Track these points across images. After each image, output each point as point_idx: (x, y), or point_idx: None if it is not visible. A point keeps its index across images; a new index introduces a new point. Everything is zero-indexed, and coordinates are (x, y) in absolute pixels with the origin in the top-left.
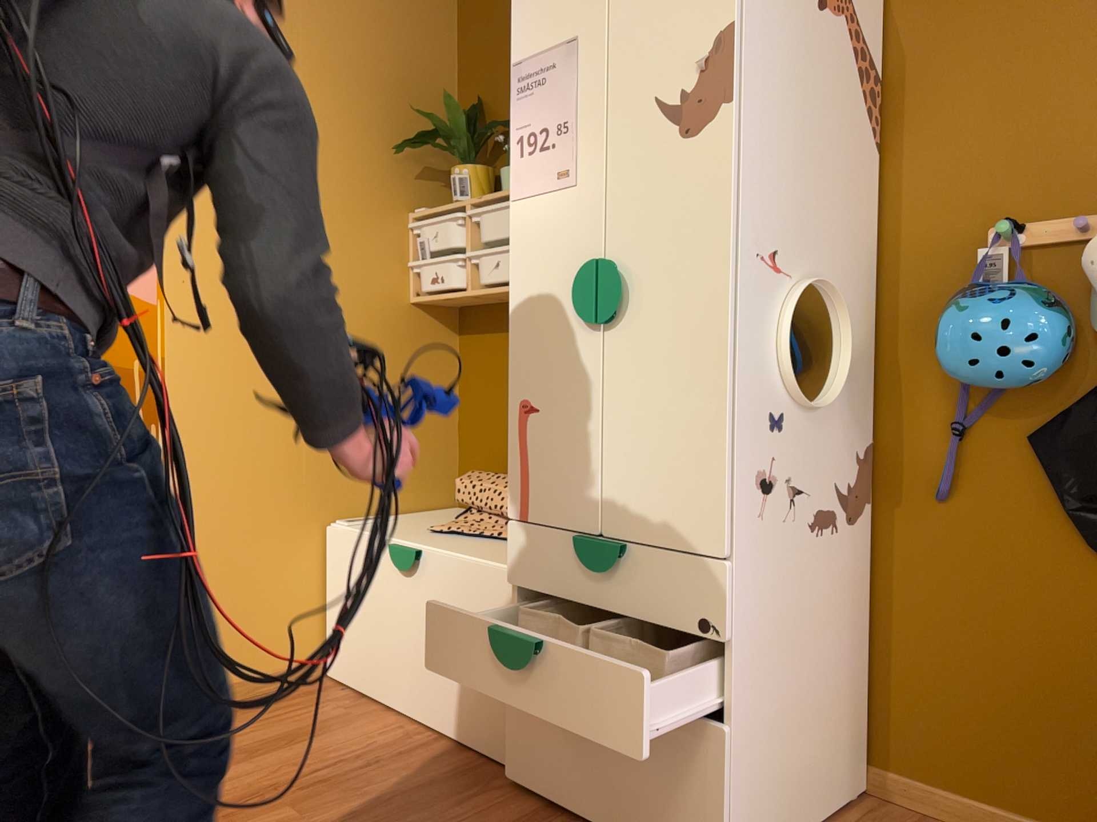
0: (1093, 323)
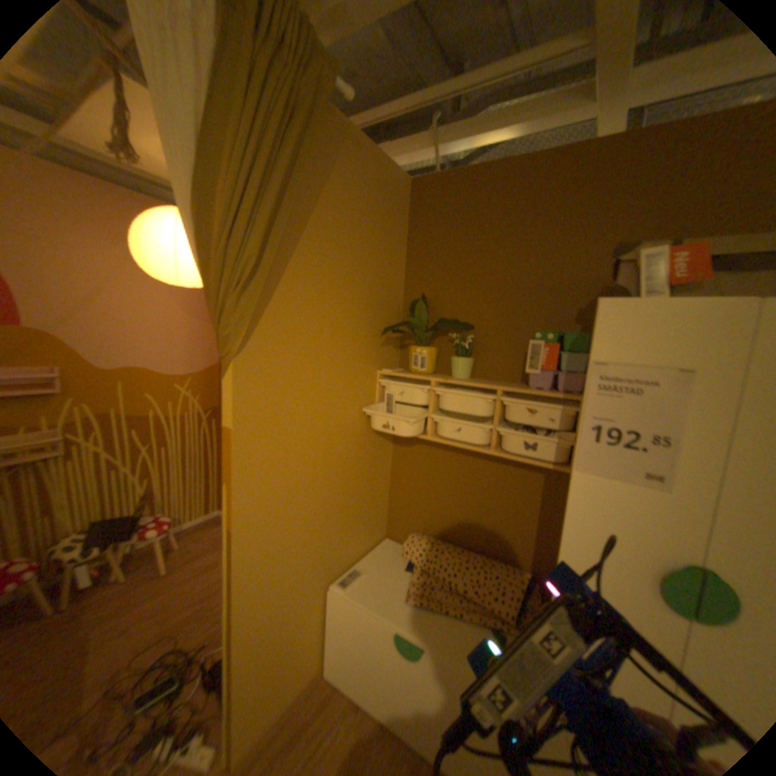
0: None
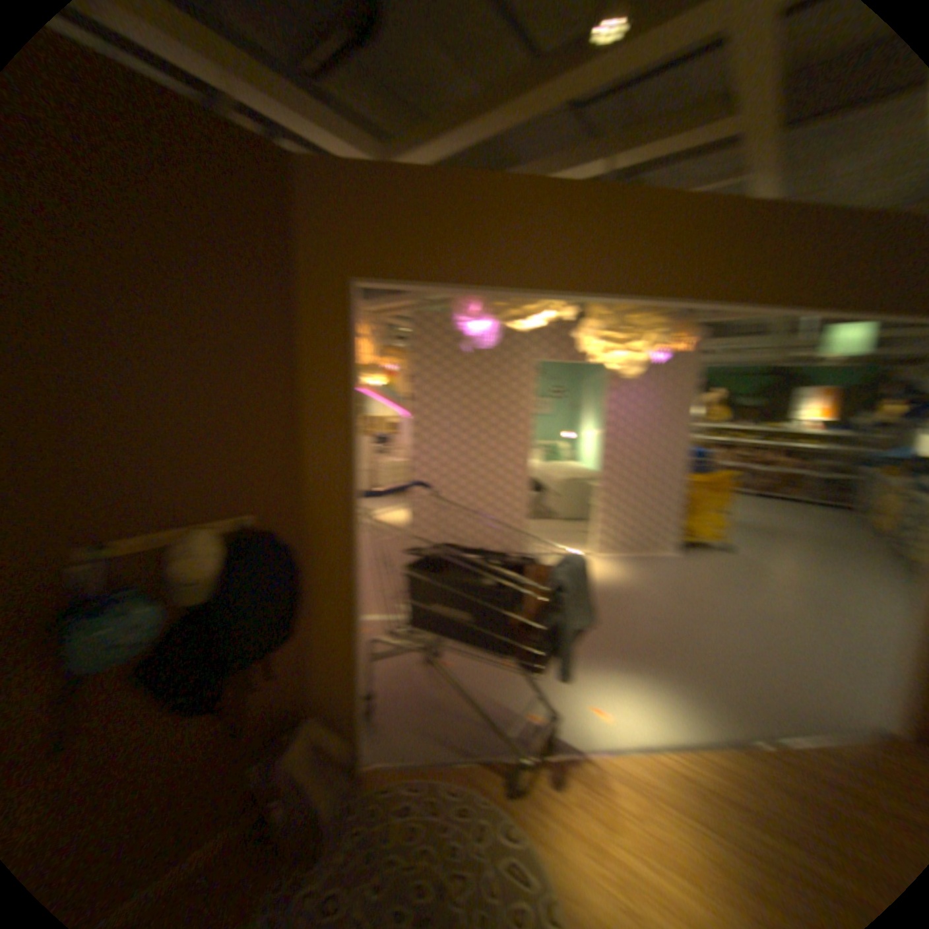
0: (163, 605)
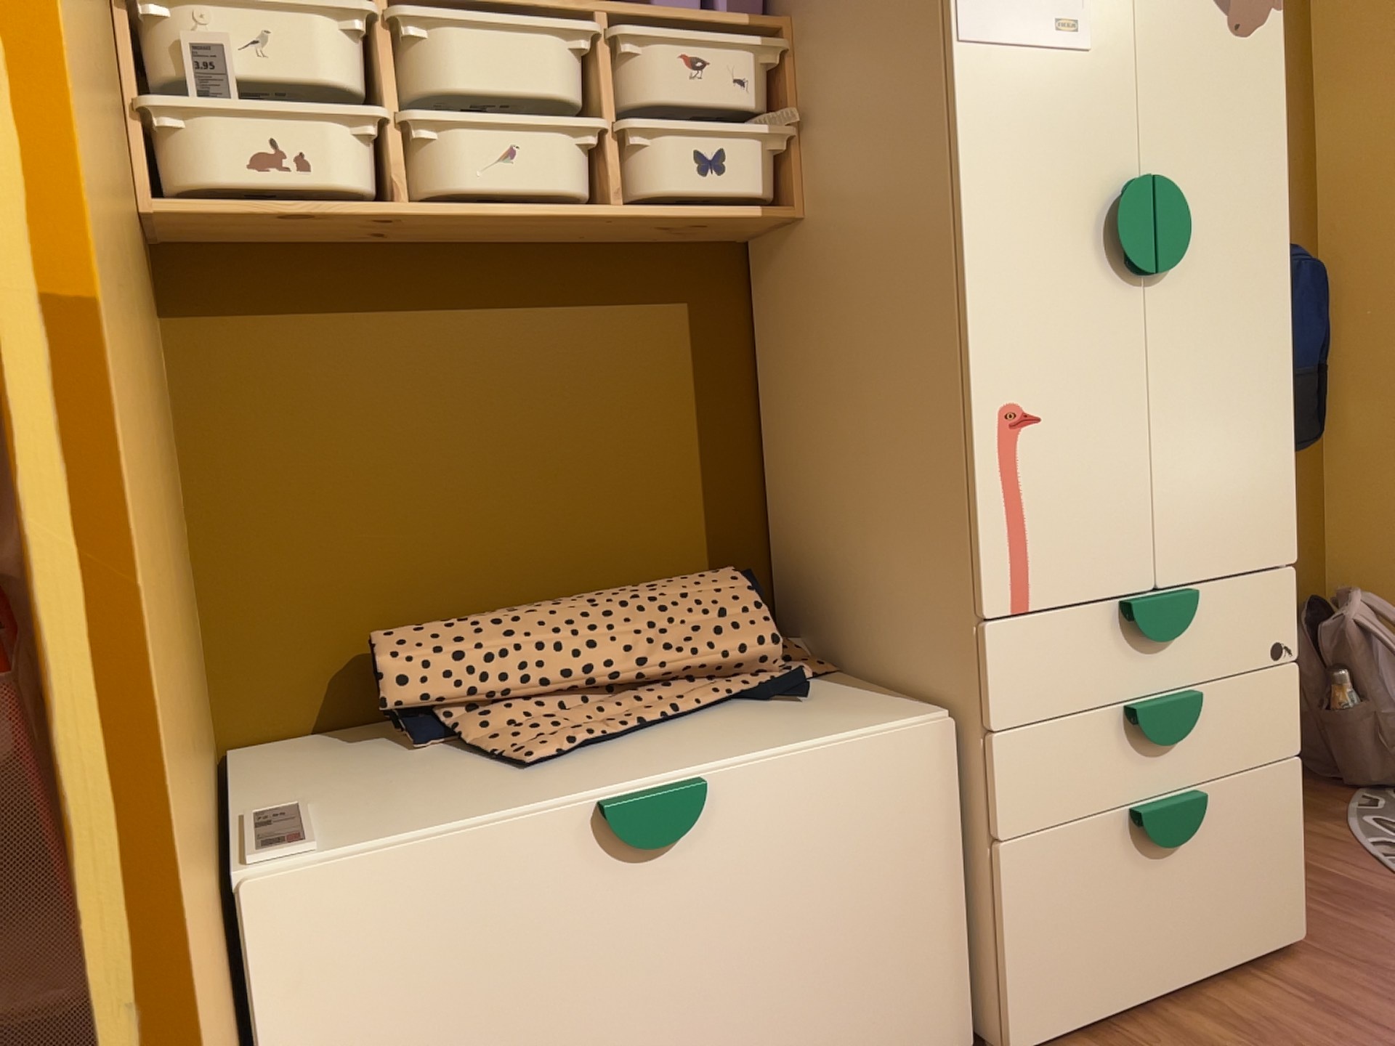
0: None
